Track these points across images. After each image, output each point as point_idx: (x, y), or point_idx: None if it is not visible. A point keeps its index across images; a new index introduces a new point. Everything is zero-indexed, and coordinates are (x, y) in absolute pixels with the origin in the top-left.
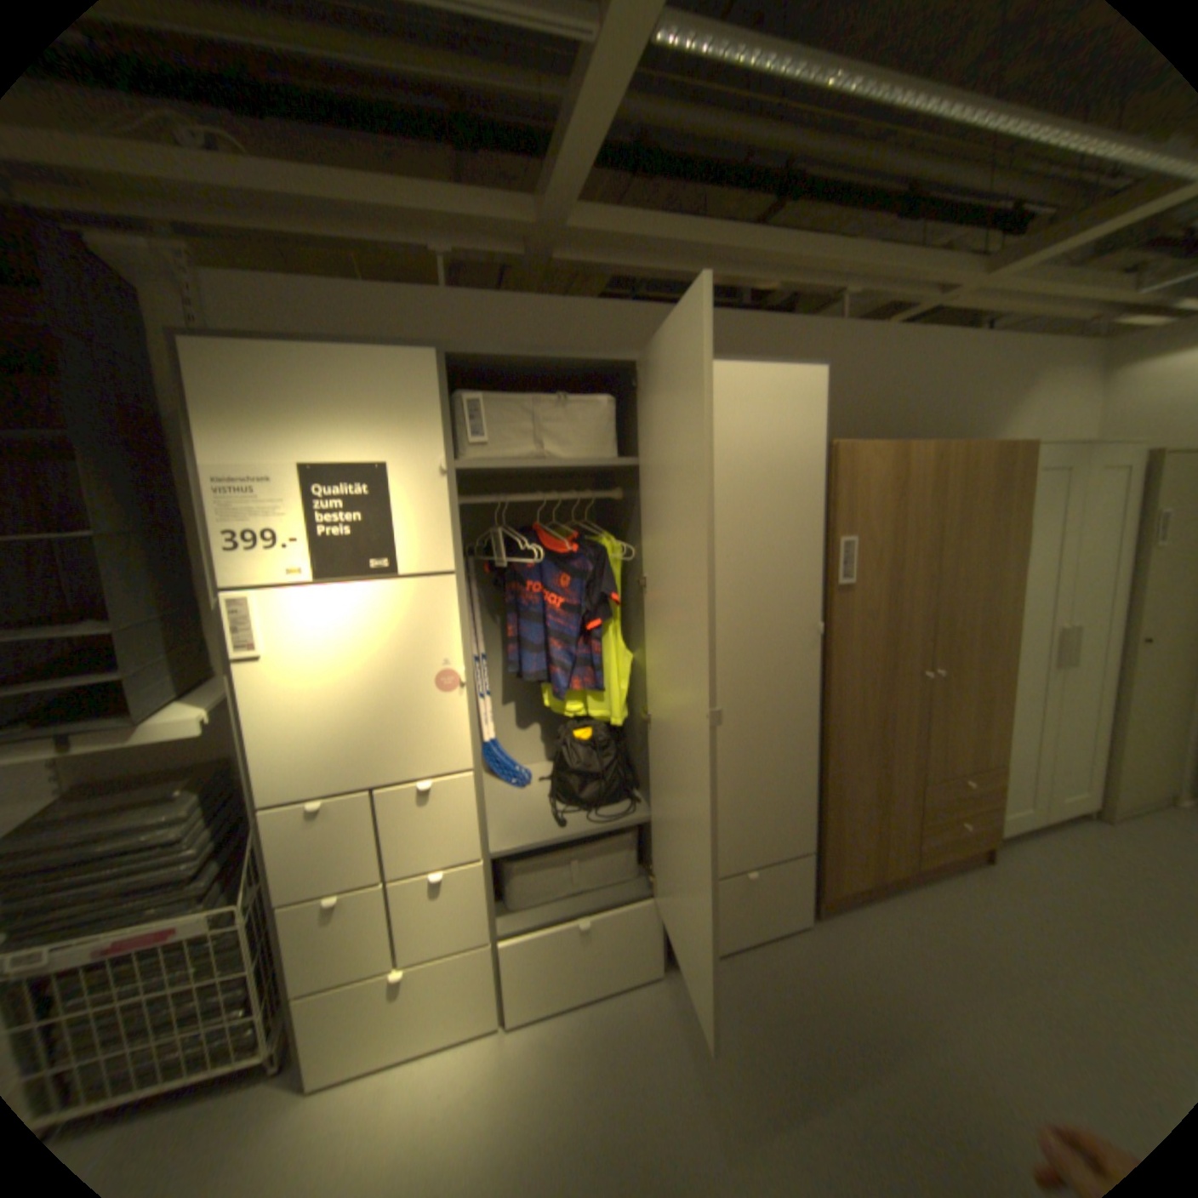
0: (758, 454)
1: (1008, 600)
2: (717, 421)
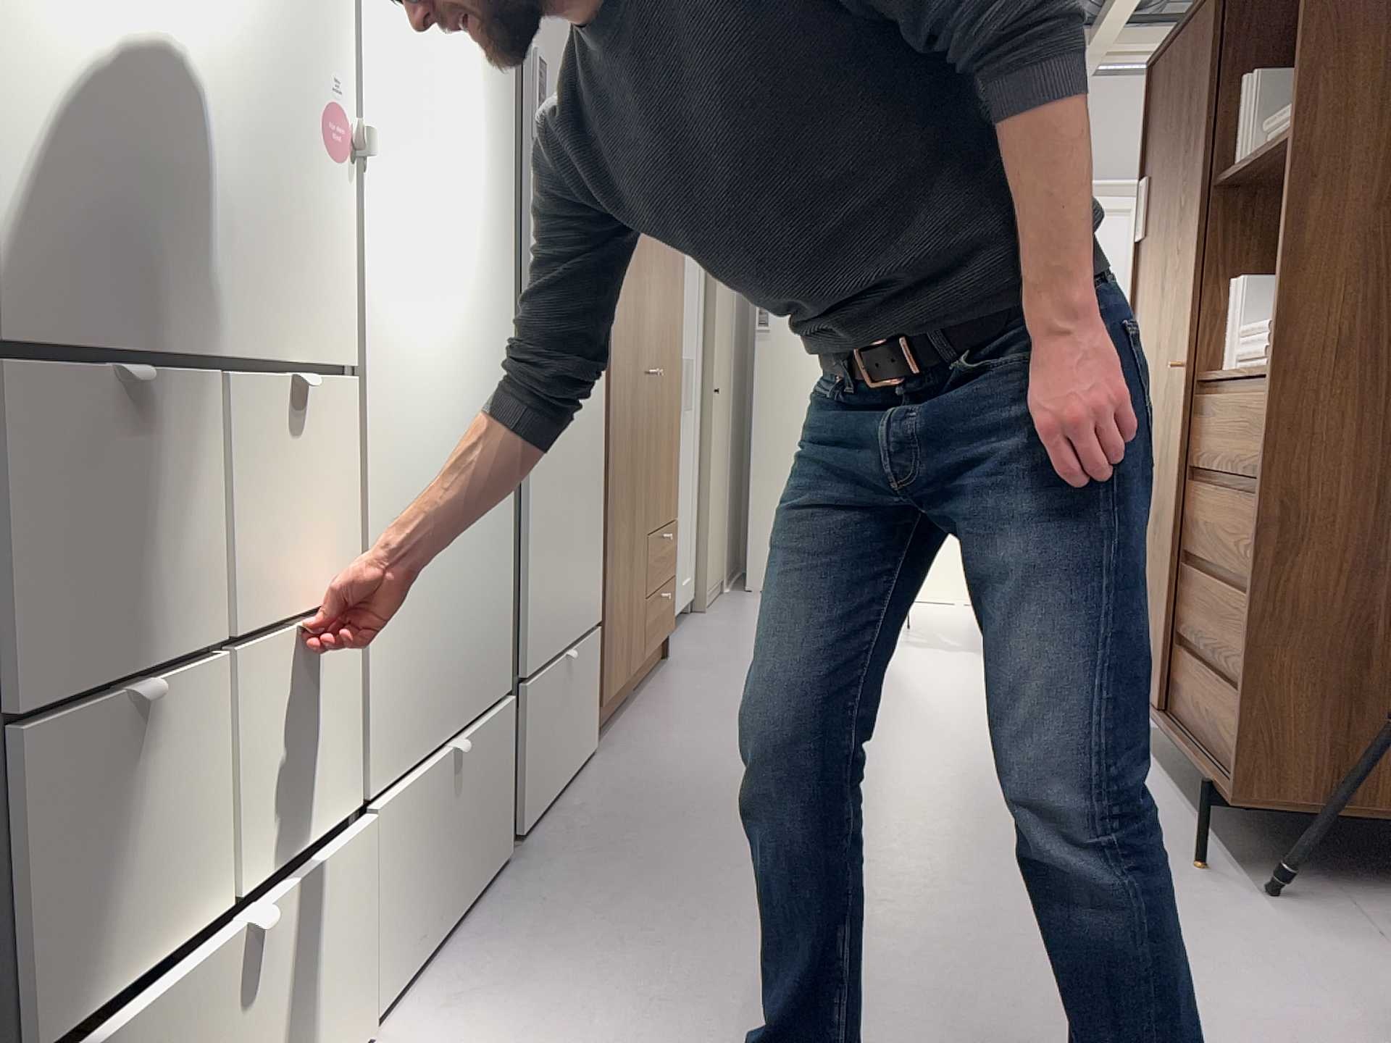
0: None
1: (677, 293)
2: None
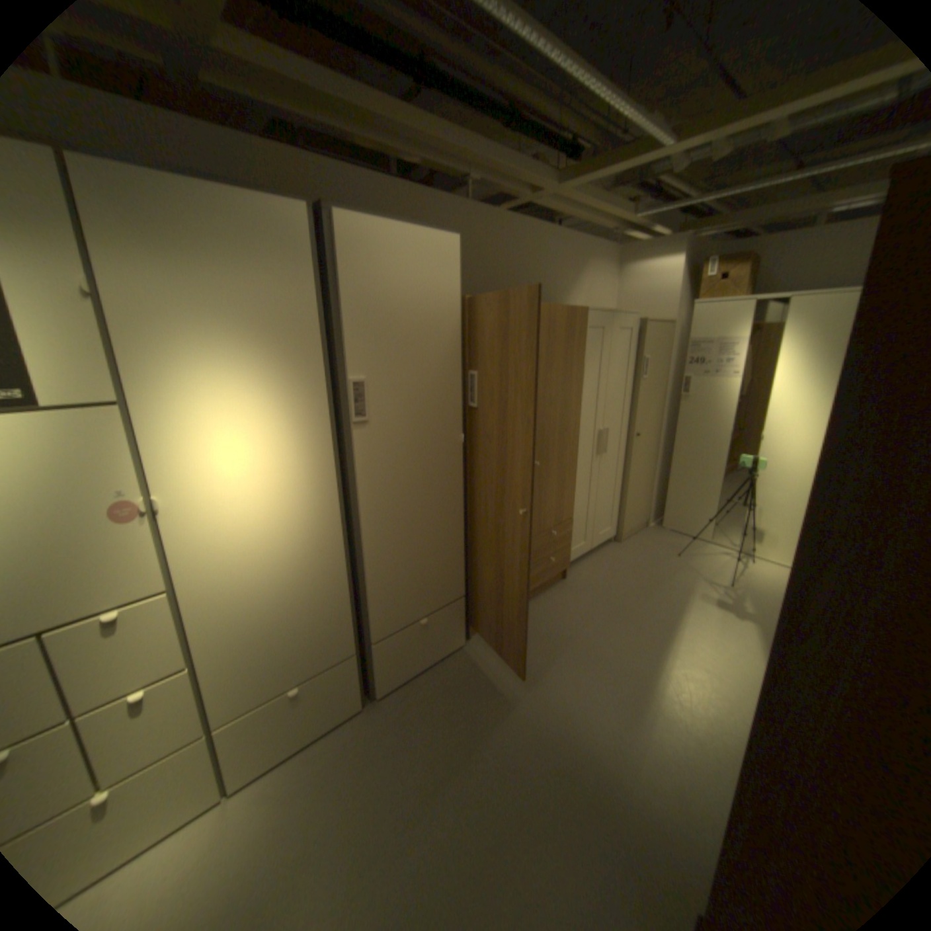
0: (411, 301)
1: (572, 413)
2: (377, 270)
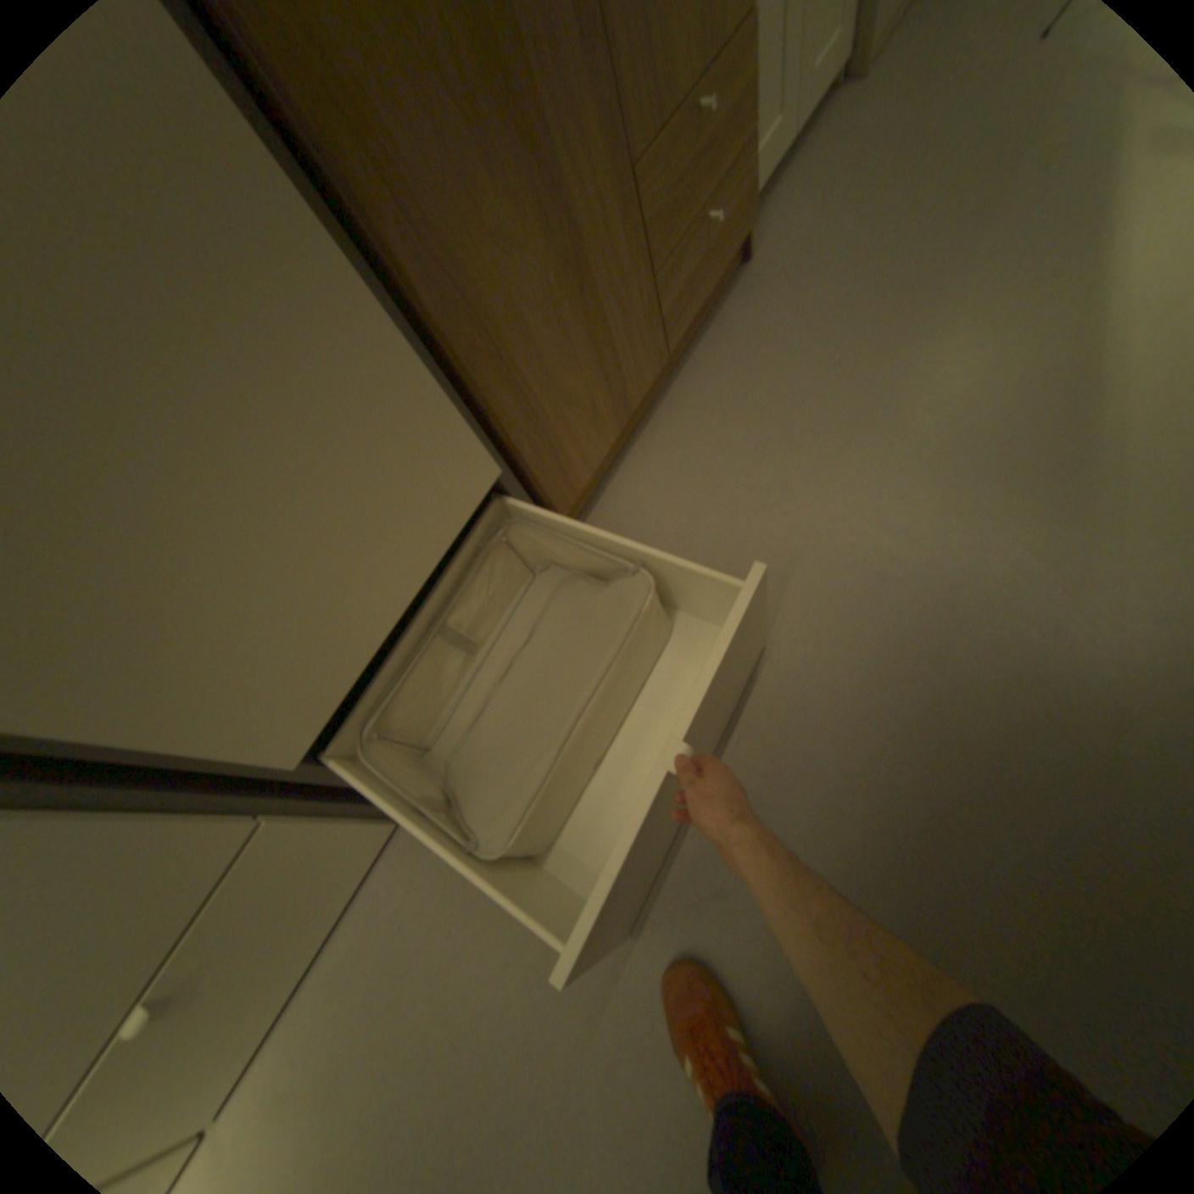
0: None
1: None
2: None
